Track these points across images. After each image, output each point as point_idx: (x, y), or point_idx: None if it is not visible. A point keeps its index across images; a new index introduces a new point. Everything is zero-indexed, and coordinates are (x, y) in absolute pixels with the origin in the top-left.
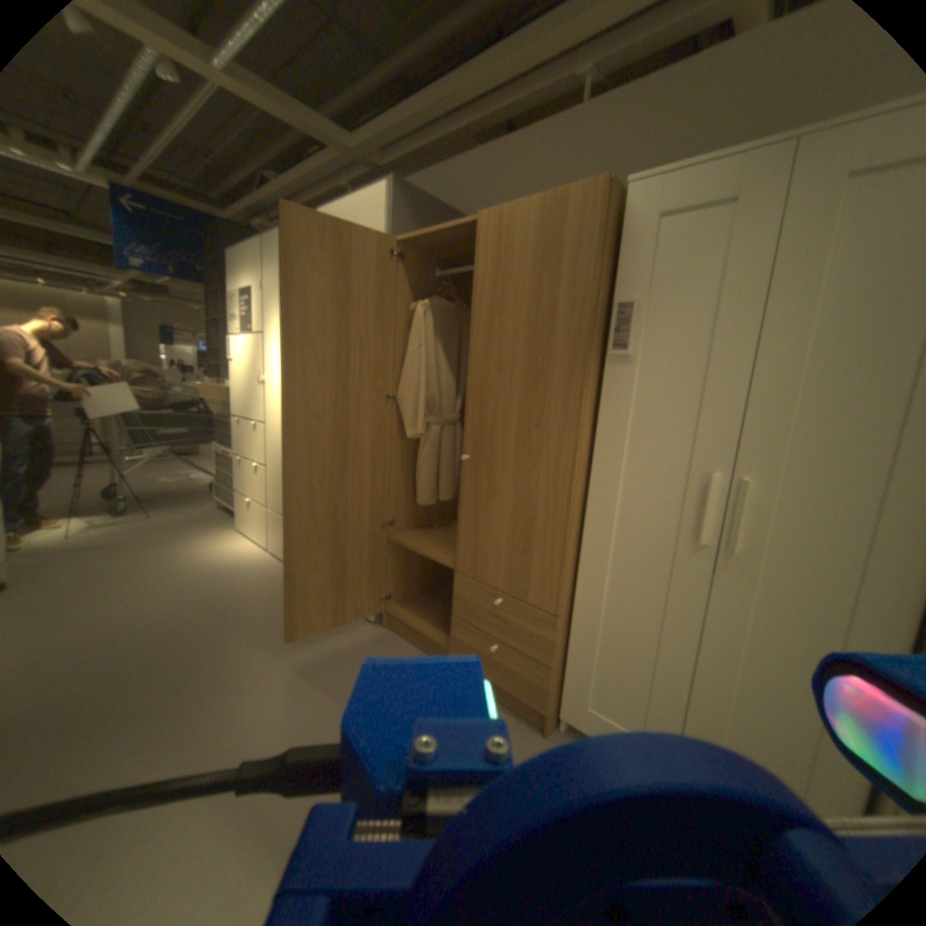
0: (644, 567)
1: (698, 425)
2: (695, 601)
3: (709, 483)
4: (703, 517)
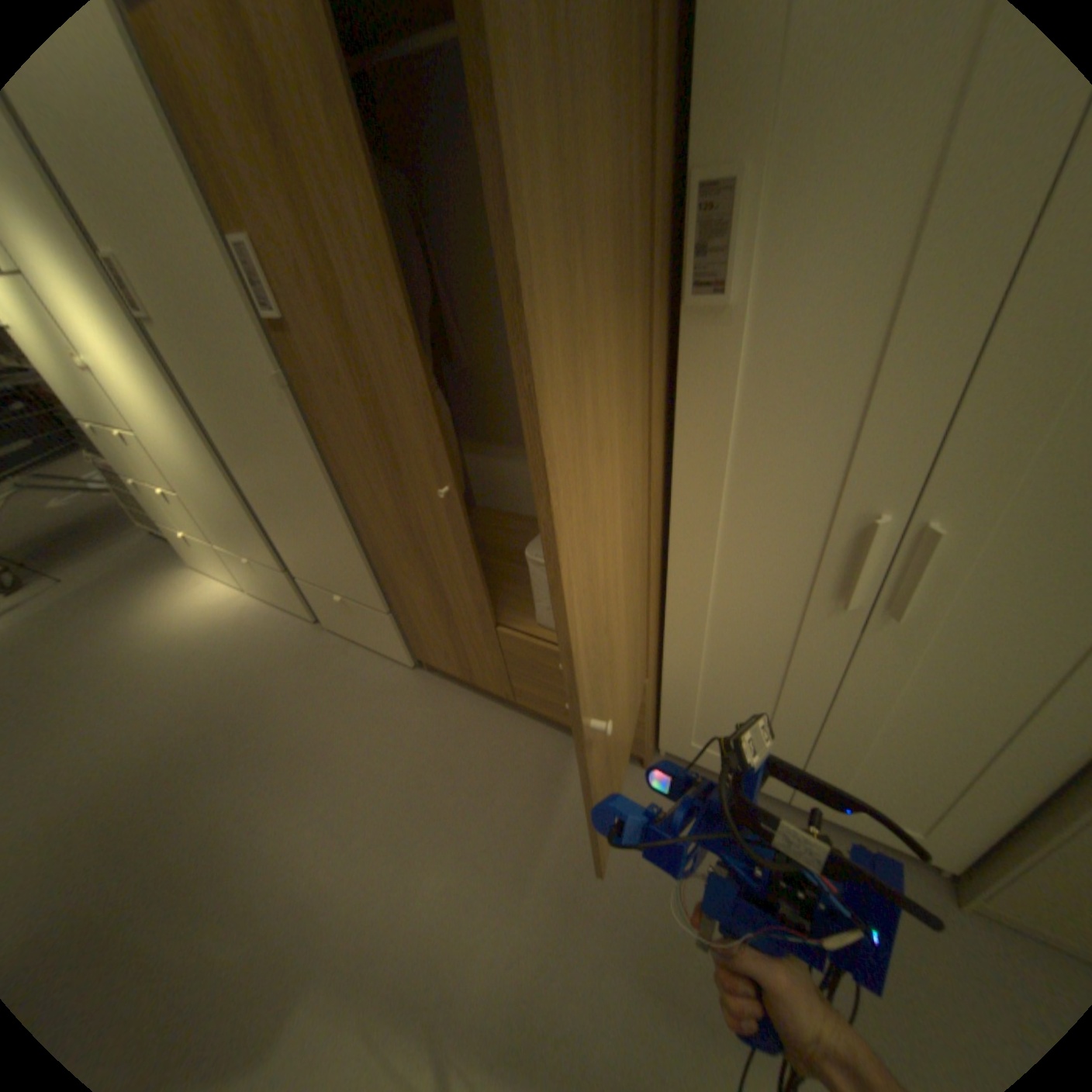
0: (763, 619)
1: (865, 434)
2: (834, 658)
3: (874, 525)
4: (858, 570)
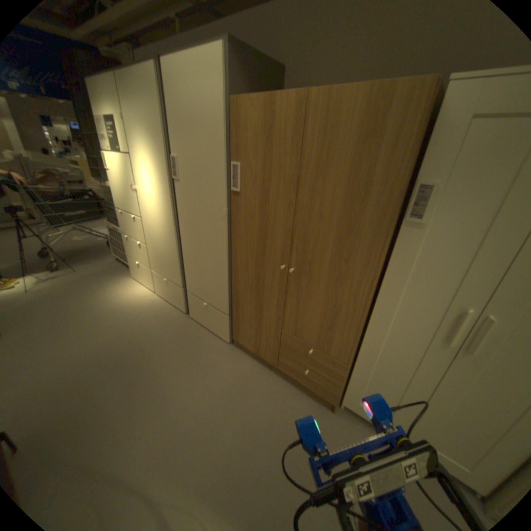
0: (409, 347)
1: (468, 278)
2: (440, 370)
3: (467, 313)
4: (457, 331)
